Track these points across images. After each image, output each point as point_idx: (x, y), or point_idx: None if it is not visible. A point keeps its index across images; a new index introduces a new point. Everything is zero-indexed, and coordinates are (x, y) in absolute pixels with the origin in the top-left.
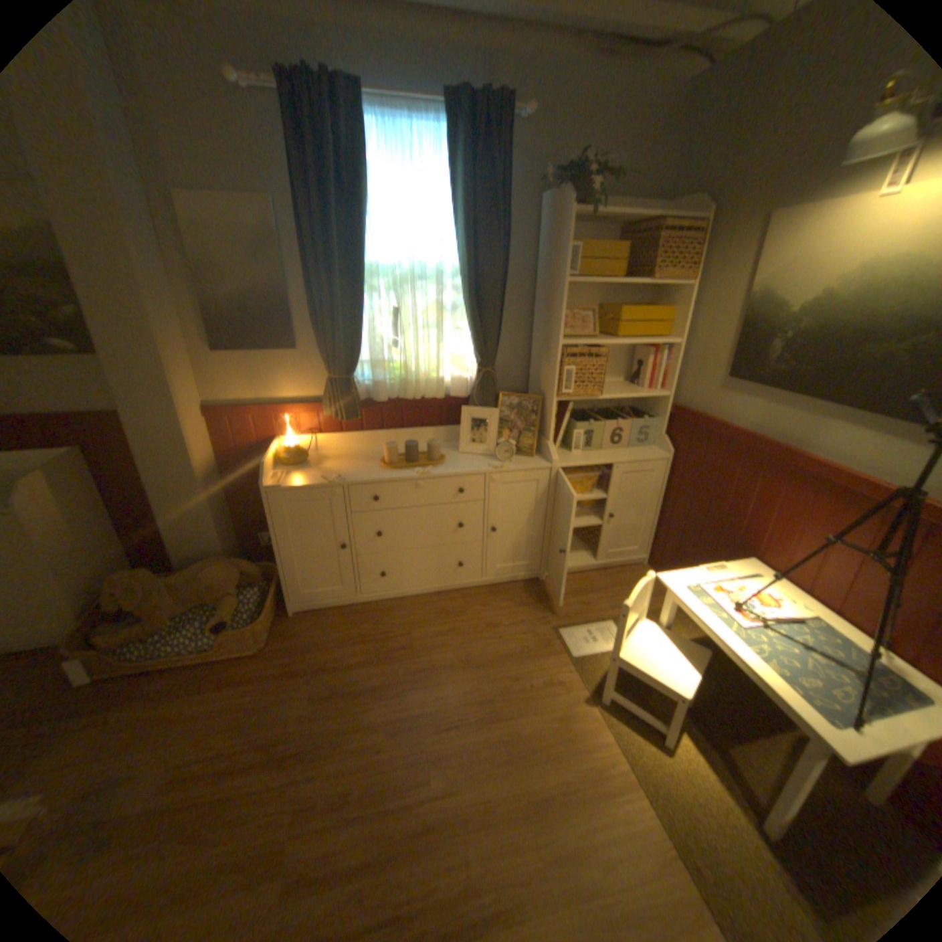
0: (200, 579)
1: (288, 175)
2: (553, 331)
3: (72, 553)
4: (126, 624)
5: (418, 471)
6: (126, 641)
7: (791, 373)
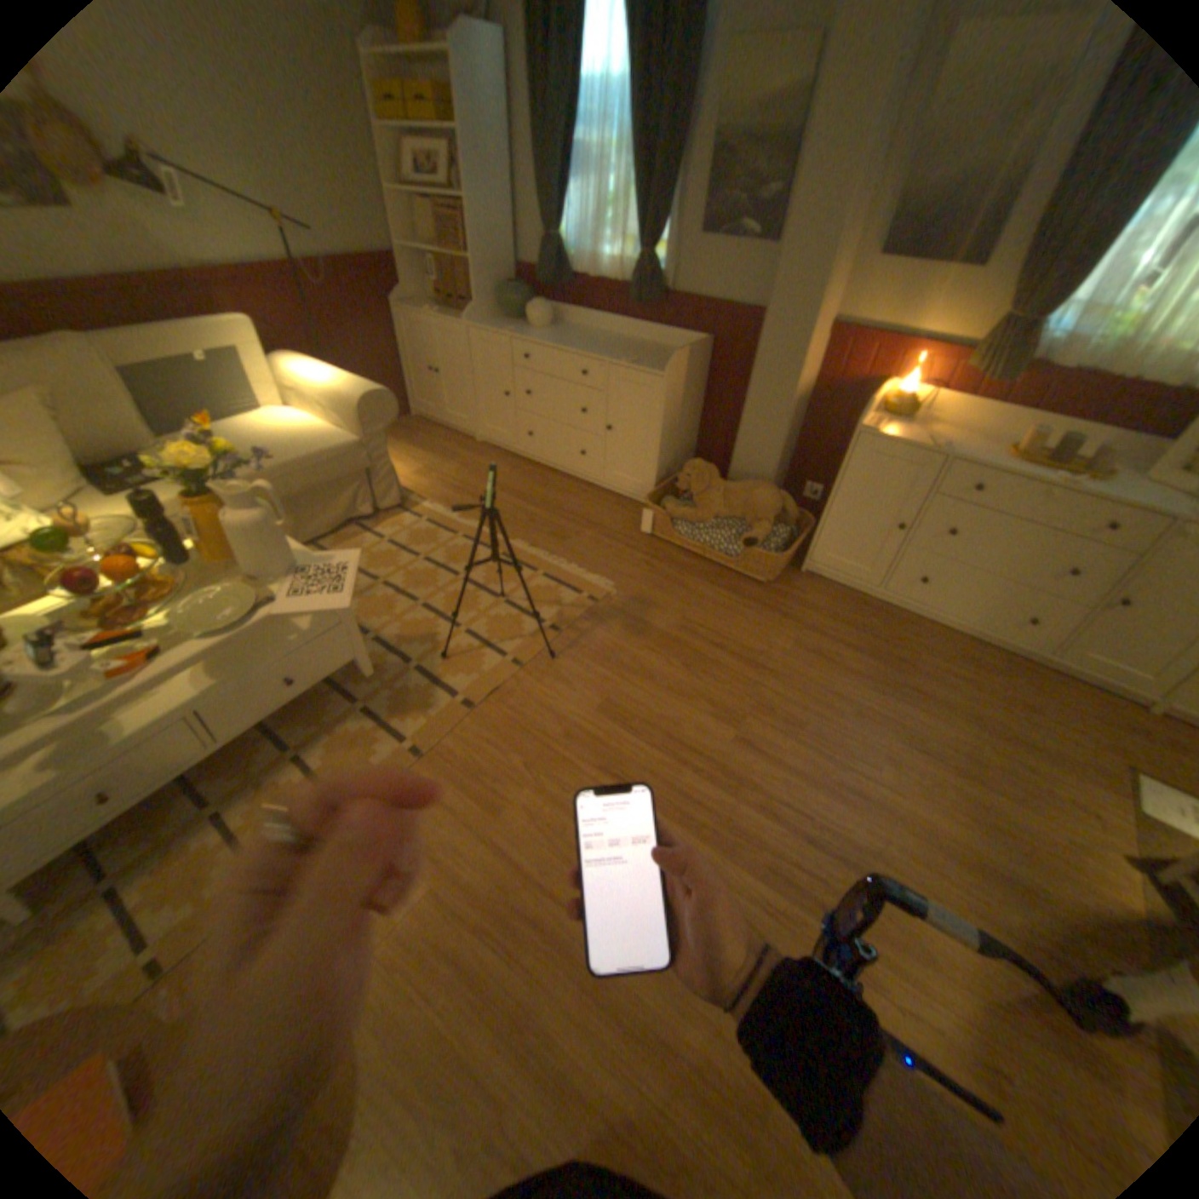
0: (751, 496)
1: None
2: None
3: (674, 431)
4: (685, 505)
5: (1063, 475)
6: (681, 518)
7: None
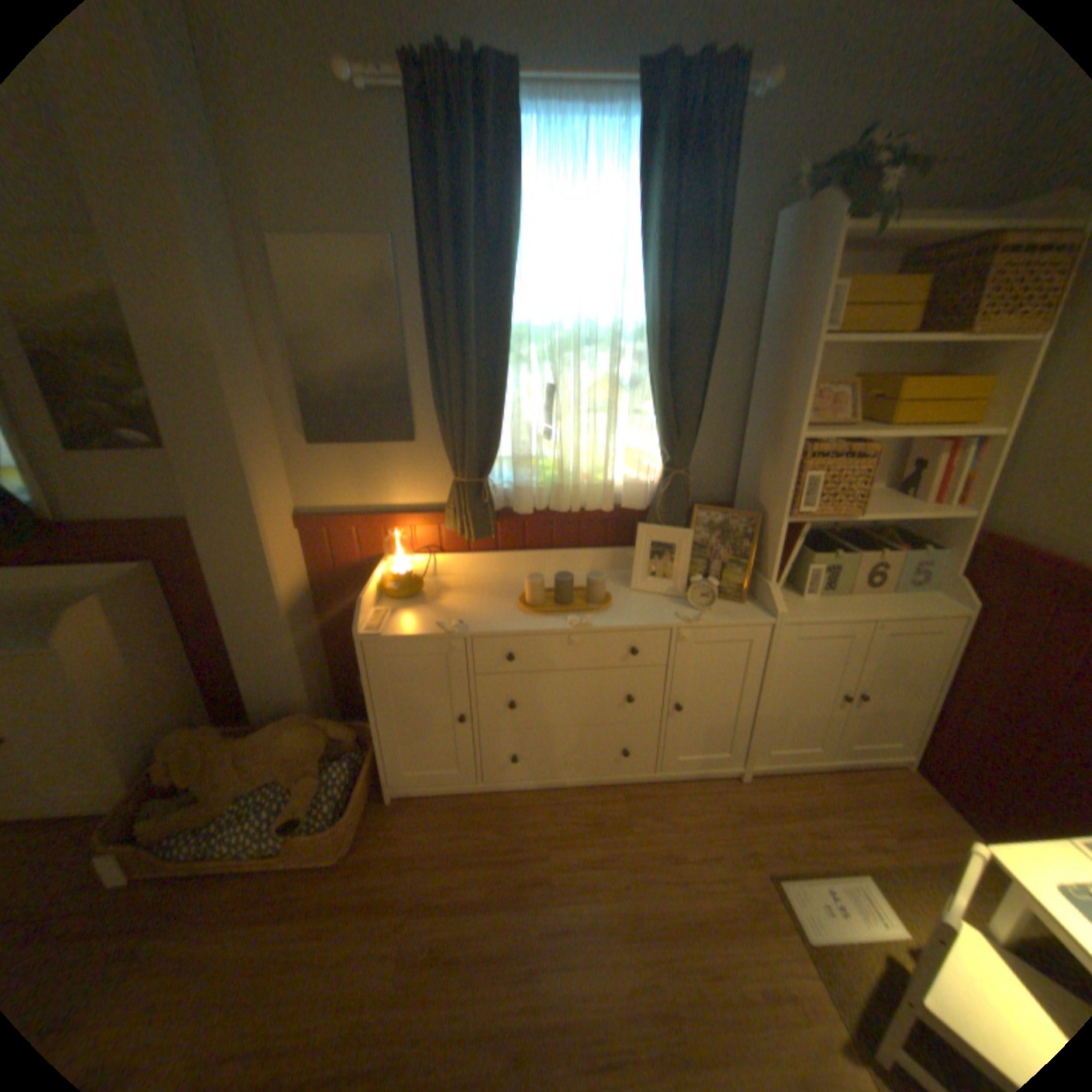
0: (274, 748)
1: (413, 203)
2: (791, 417)
3: (129, 699)
4: (180, 802)
5: (572, 620)
6: (176, 829)
7: None
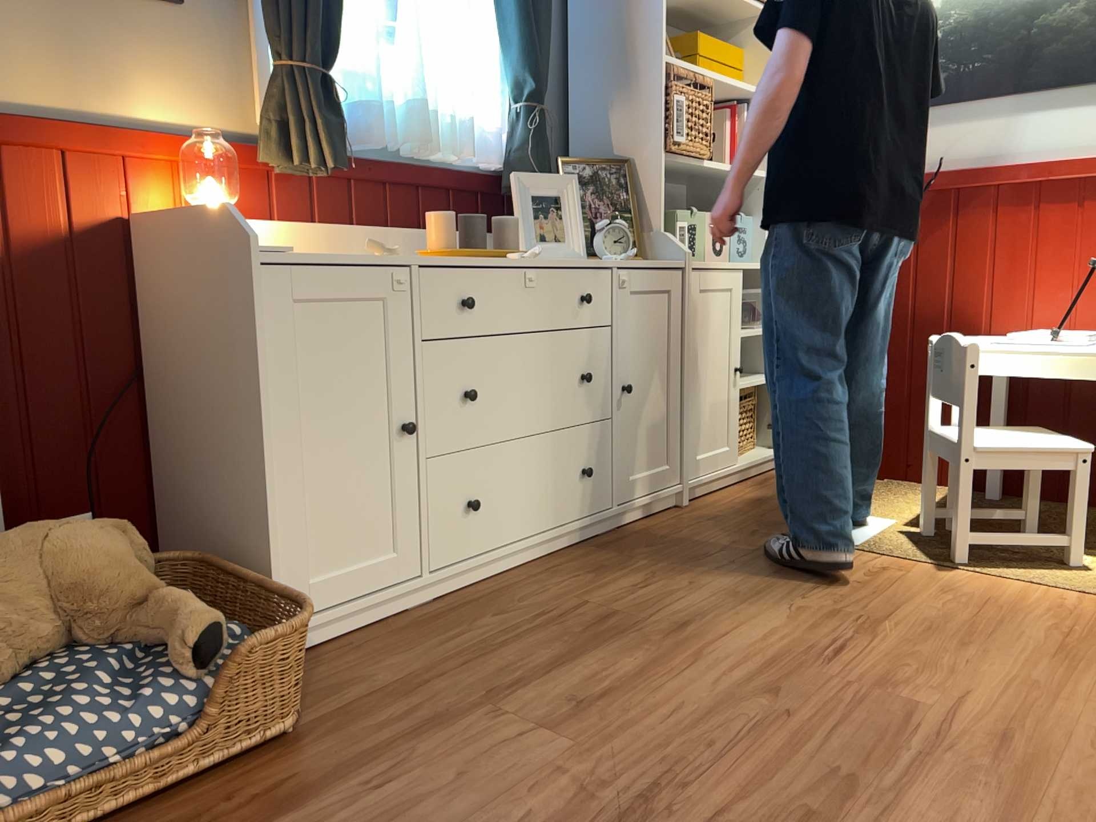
0: (47, 561)
1: None
2: (643, 45)
3: None
4: None
5: (520, 253)
6: None
7: (951, 82)
